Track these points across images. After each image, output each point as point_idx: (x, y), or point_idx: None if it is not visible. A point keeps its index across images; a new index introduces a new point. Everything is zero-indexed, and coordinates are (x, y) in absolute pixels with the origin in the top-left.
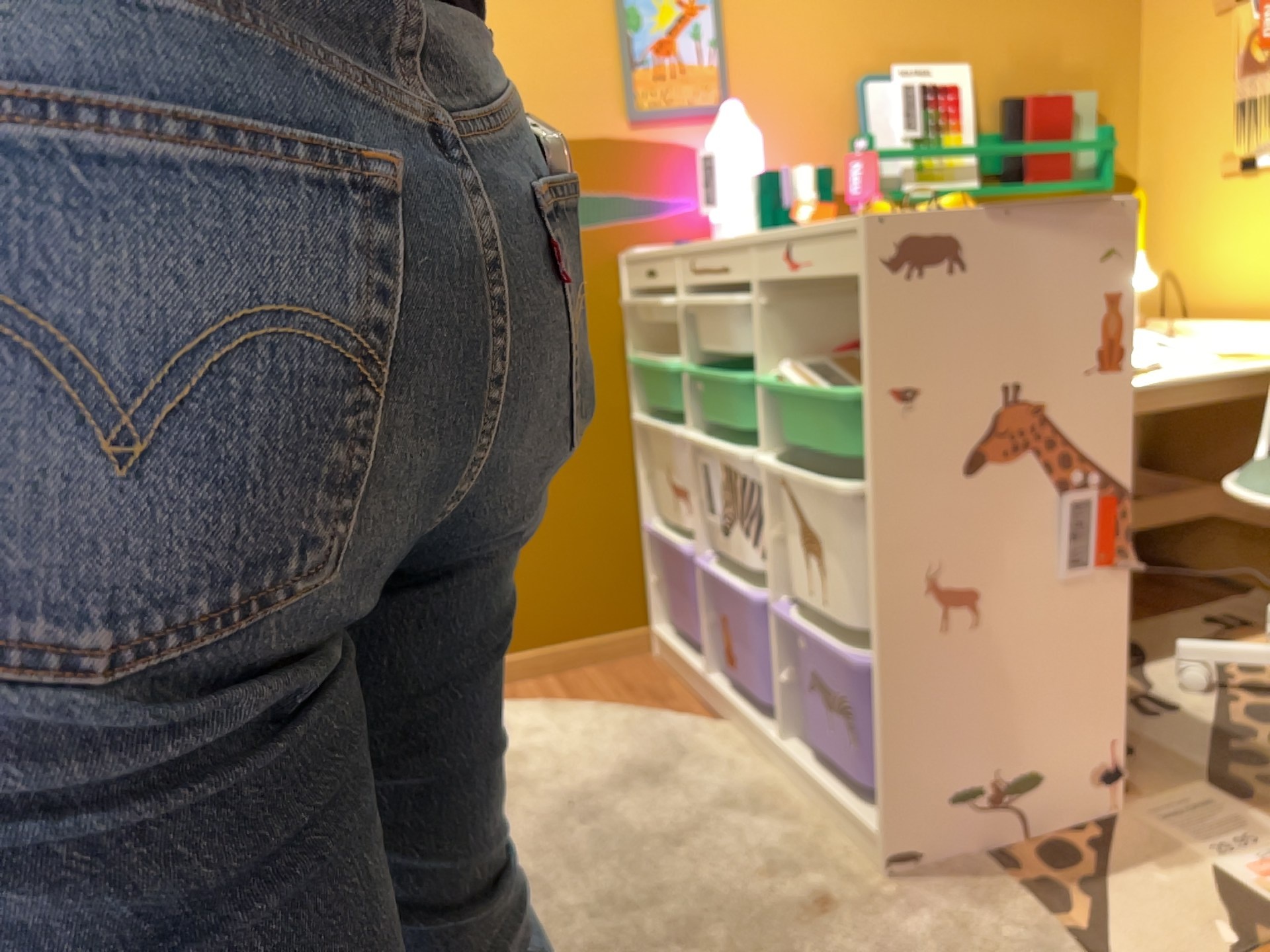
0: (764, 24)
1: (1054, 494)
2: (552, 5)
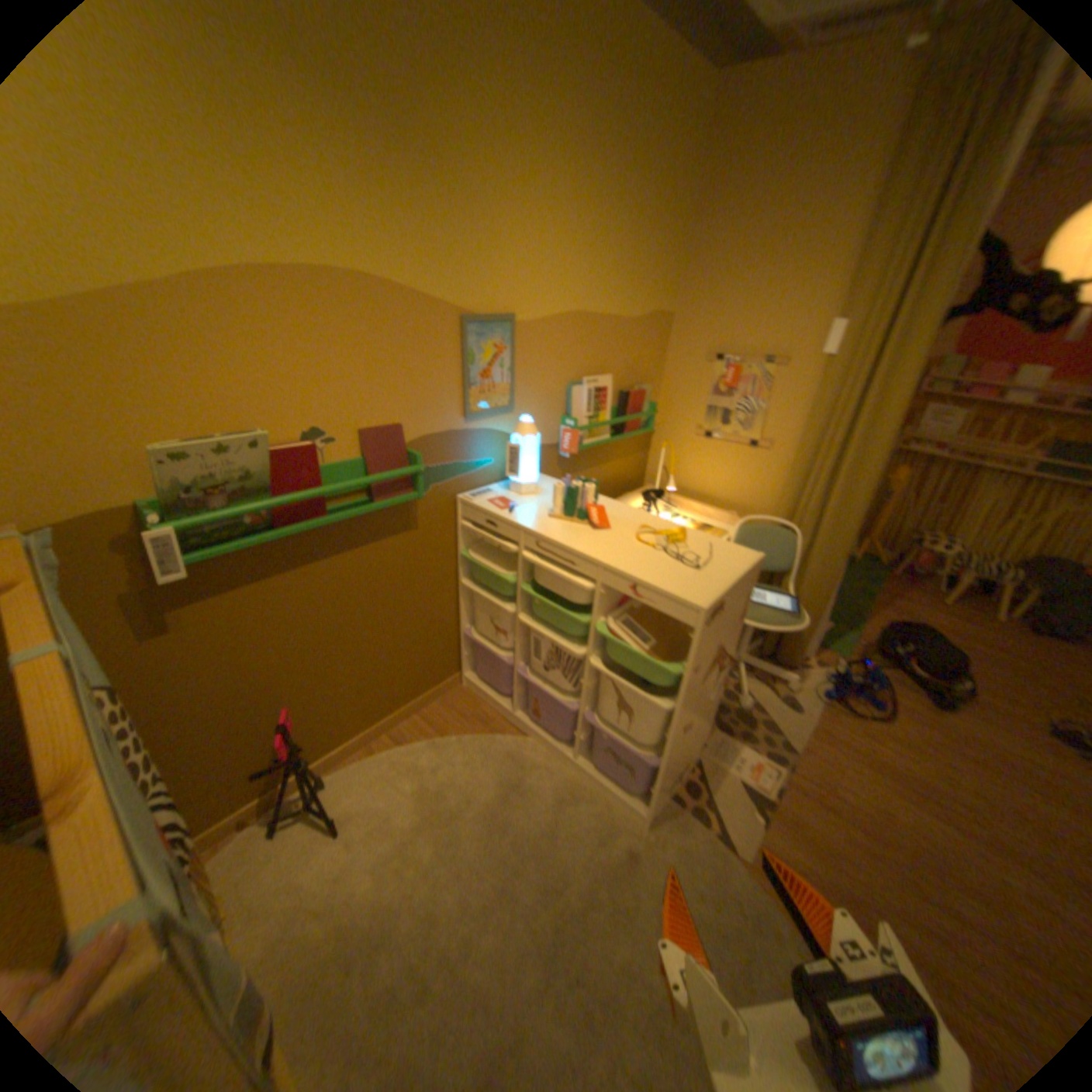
0: (531, 356)
1: (717, 671)
2: (425, 348)
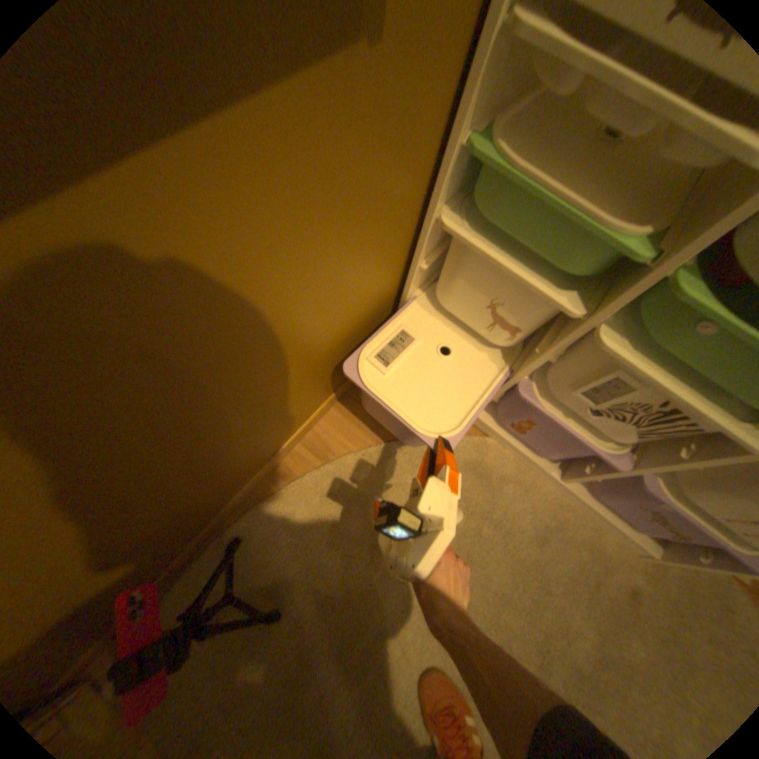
0: None
1: None
2: None
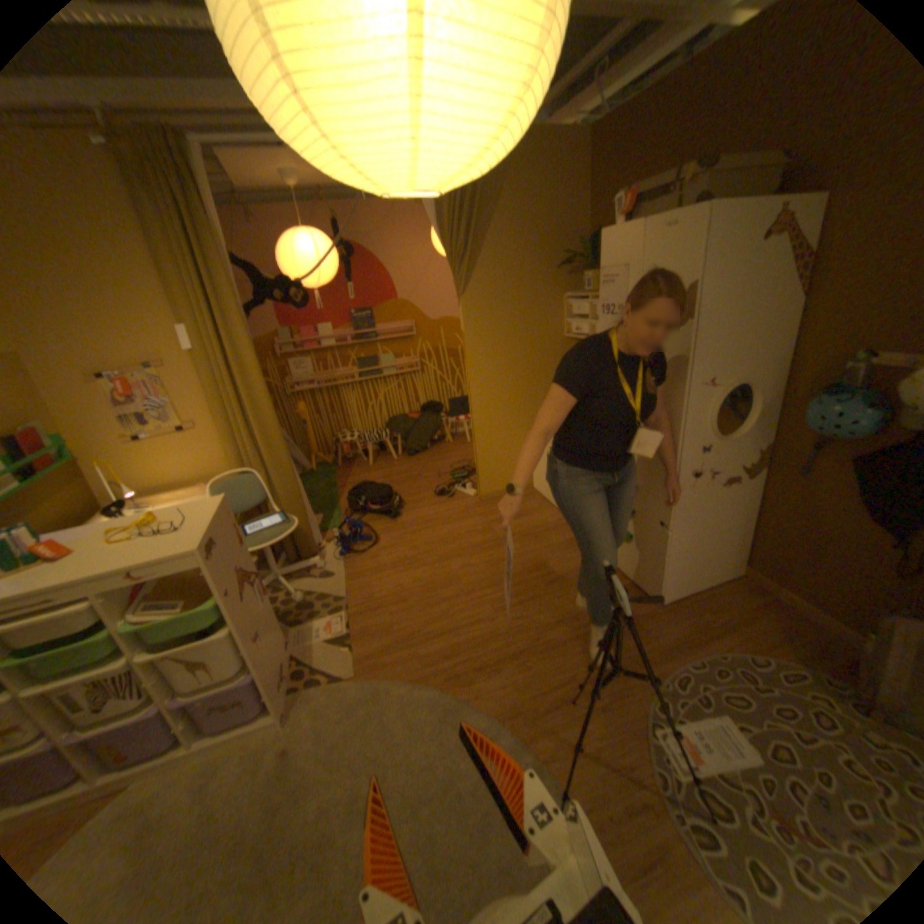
0: None
1: (250, 589)
2: None
